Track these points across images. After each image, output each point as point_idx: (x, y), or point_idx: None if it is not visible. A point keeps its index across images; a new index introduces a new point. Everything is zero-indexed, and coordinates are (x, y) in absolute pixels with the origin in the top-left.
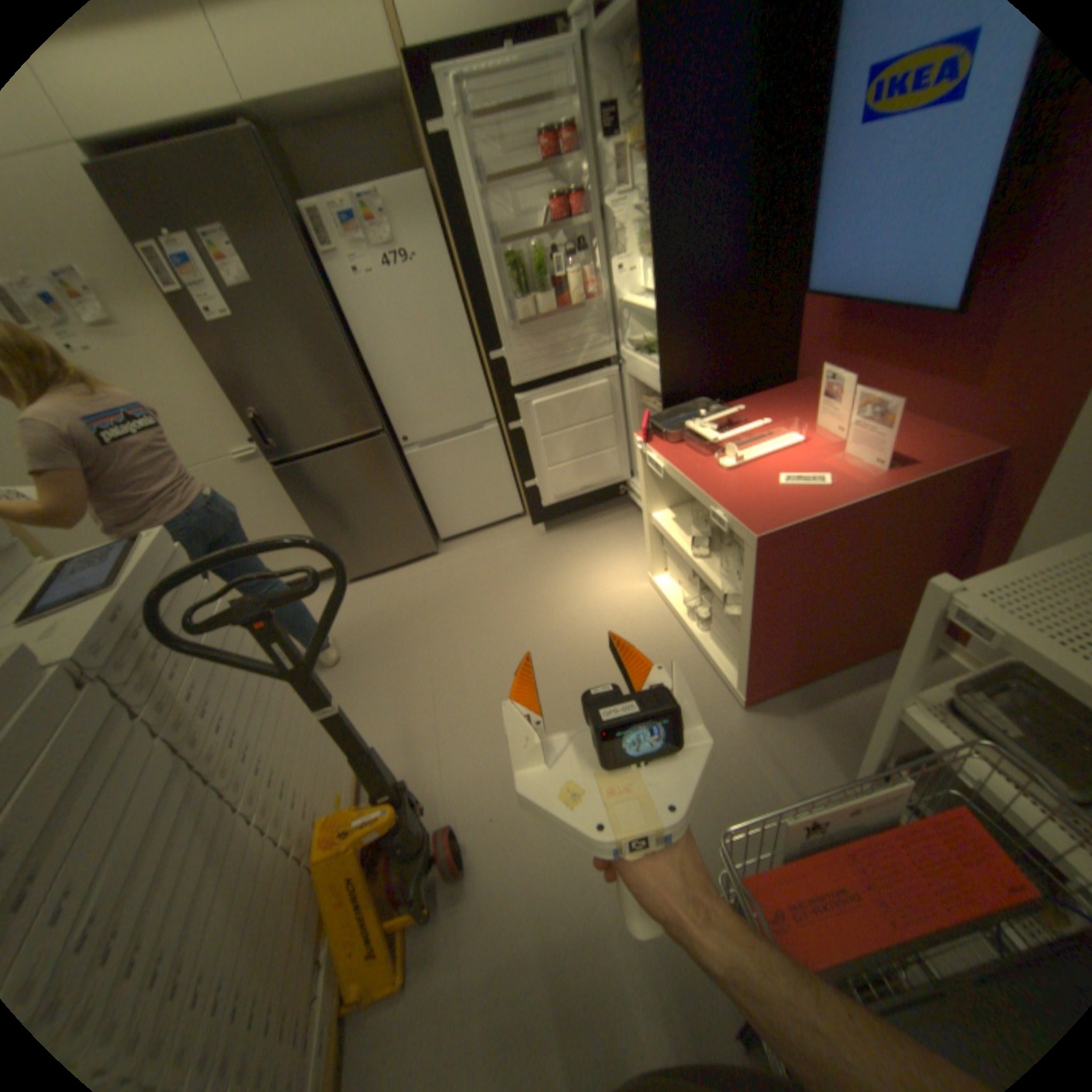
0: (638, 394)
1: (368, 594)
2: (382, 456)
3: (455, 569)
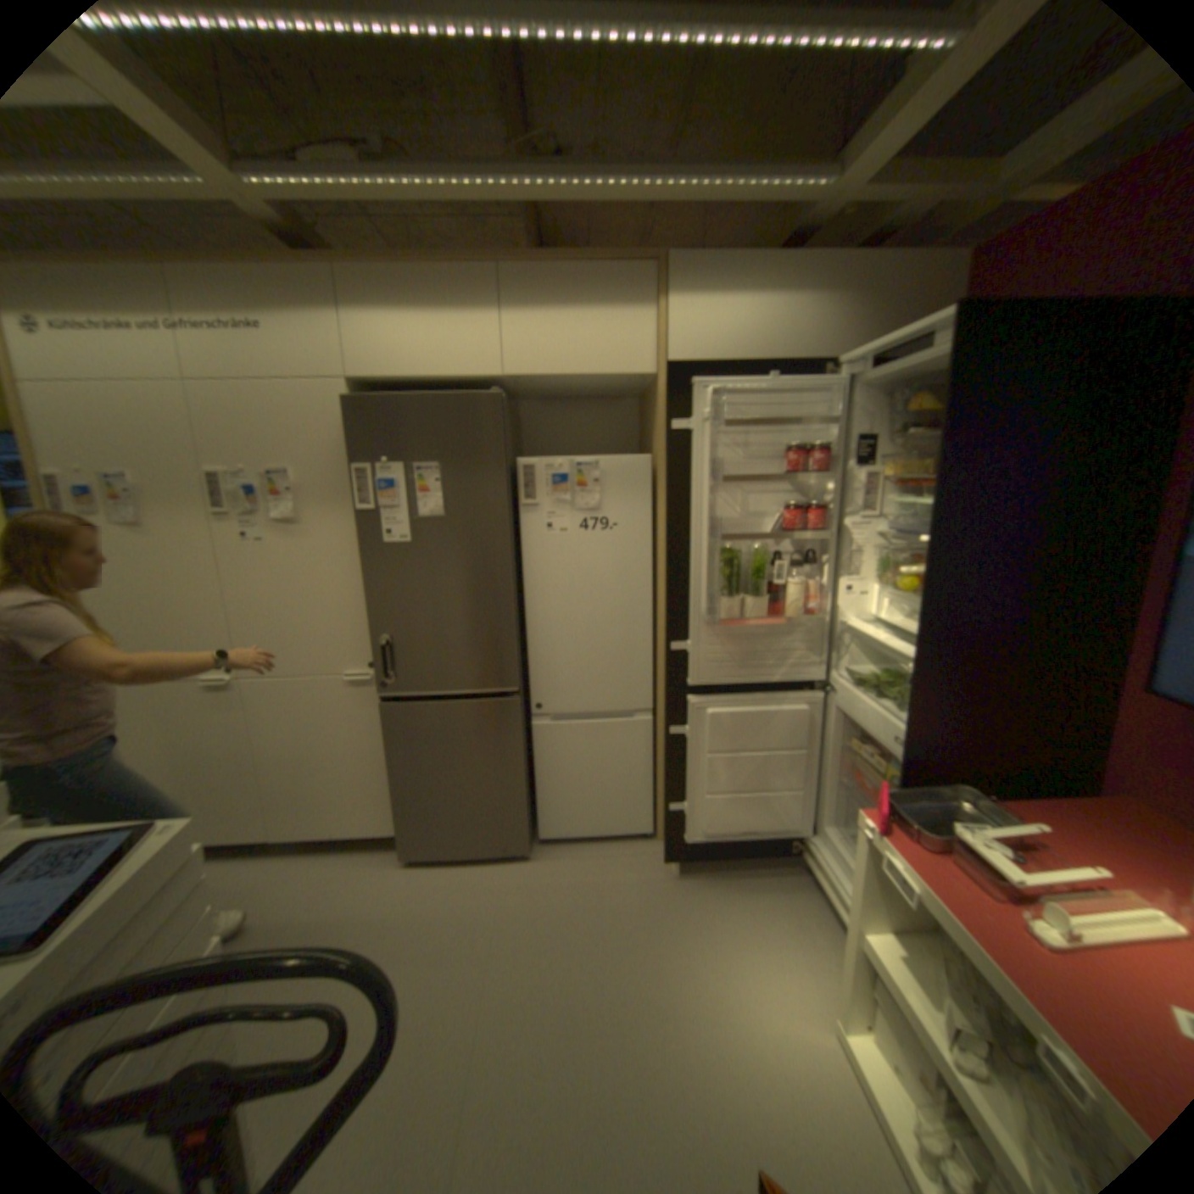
0: (846, 732)
1: (425, 892)
2: (508, 720)
3: (546, 894)
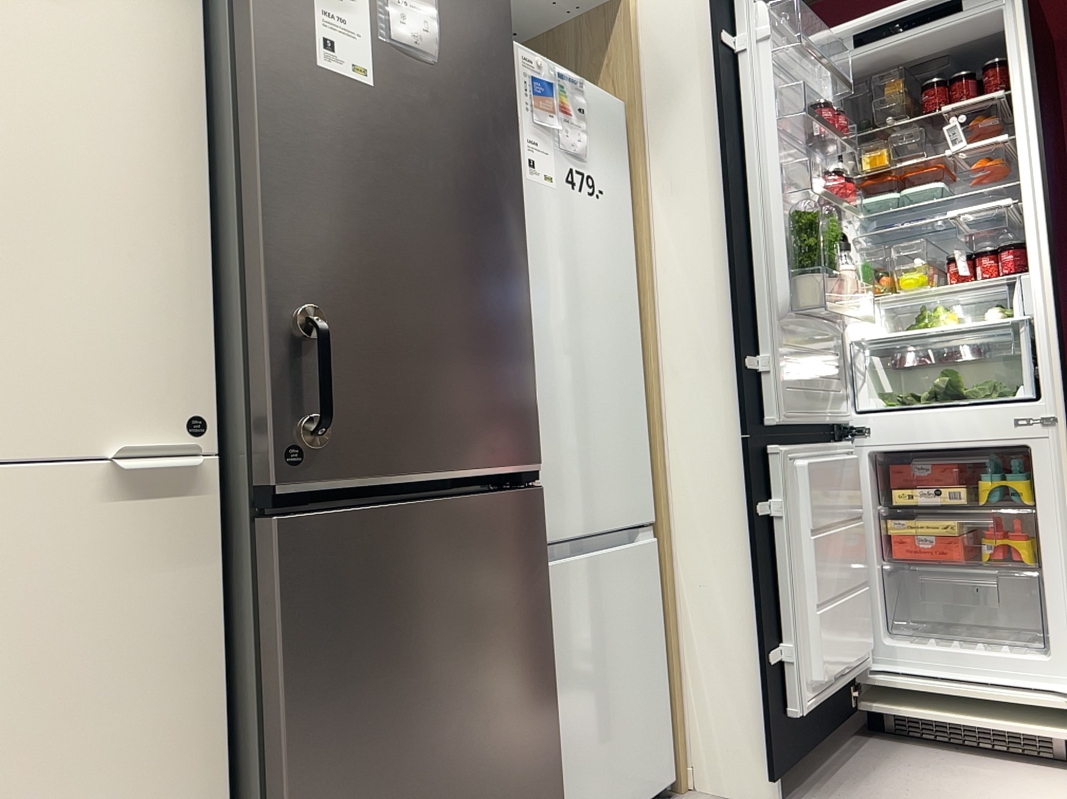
0: (876, 490)
1: None
2: (527, 544)
3: None
